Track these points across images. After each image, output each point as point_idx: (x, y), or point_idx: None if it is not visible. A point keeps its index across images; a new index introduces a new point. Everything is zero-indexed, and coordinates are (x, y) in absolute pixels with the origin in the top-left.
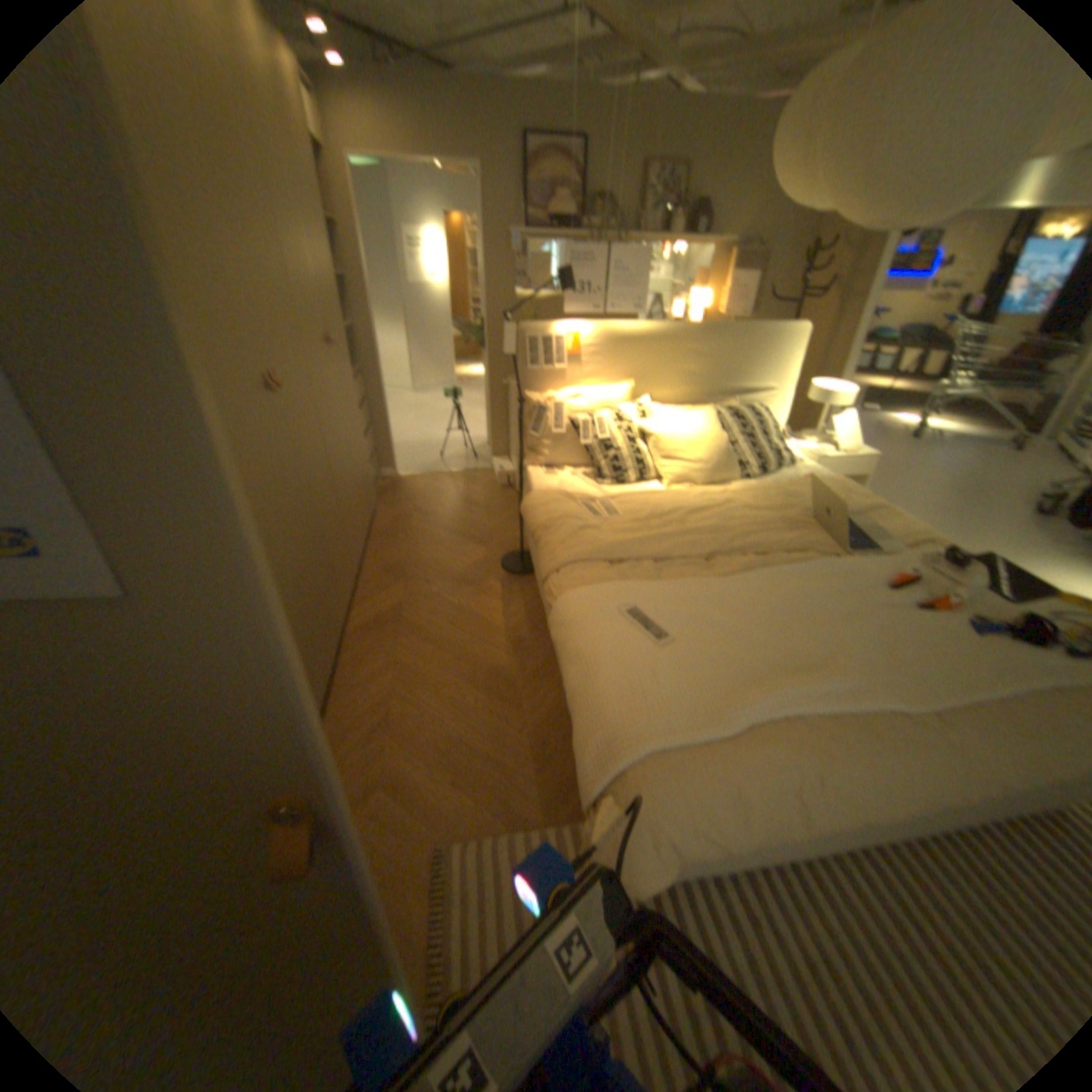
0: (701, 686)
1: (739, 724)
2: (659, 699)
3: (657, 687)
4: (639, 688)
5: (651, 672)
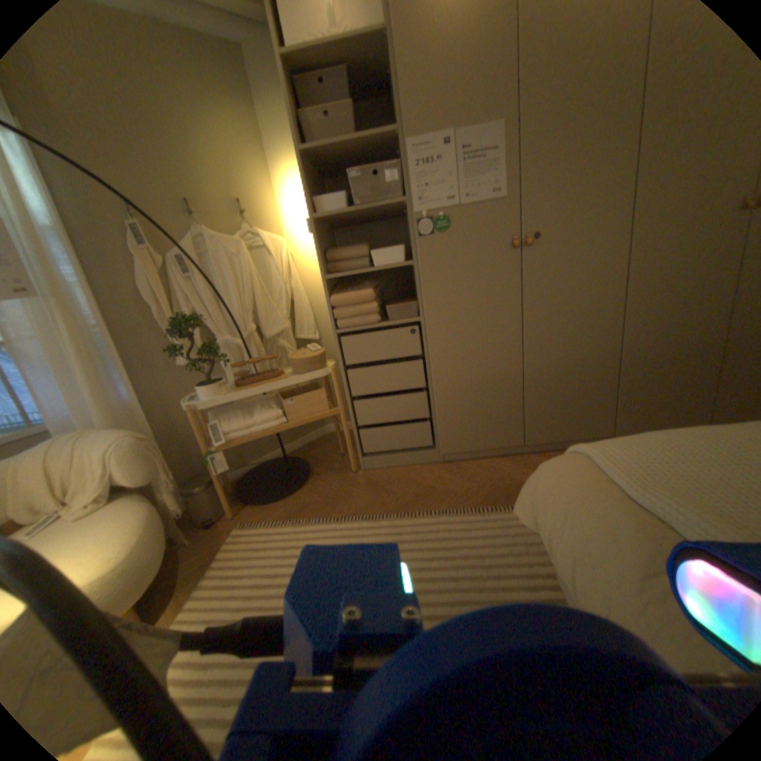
0: (693, 482)
1: (658, 516)
2: (652, 461)
3: (667, 457)
4: (653, 446)
5: (690, 456)
